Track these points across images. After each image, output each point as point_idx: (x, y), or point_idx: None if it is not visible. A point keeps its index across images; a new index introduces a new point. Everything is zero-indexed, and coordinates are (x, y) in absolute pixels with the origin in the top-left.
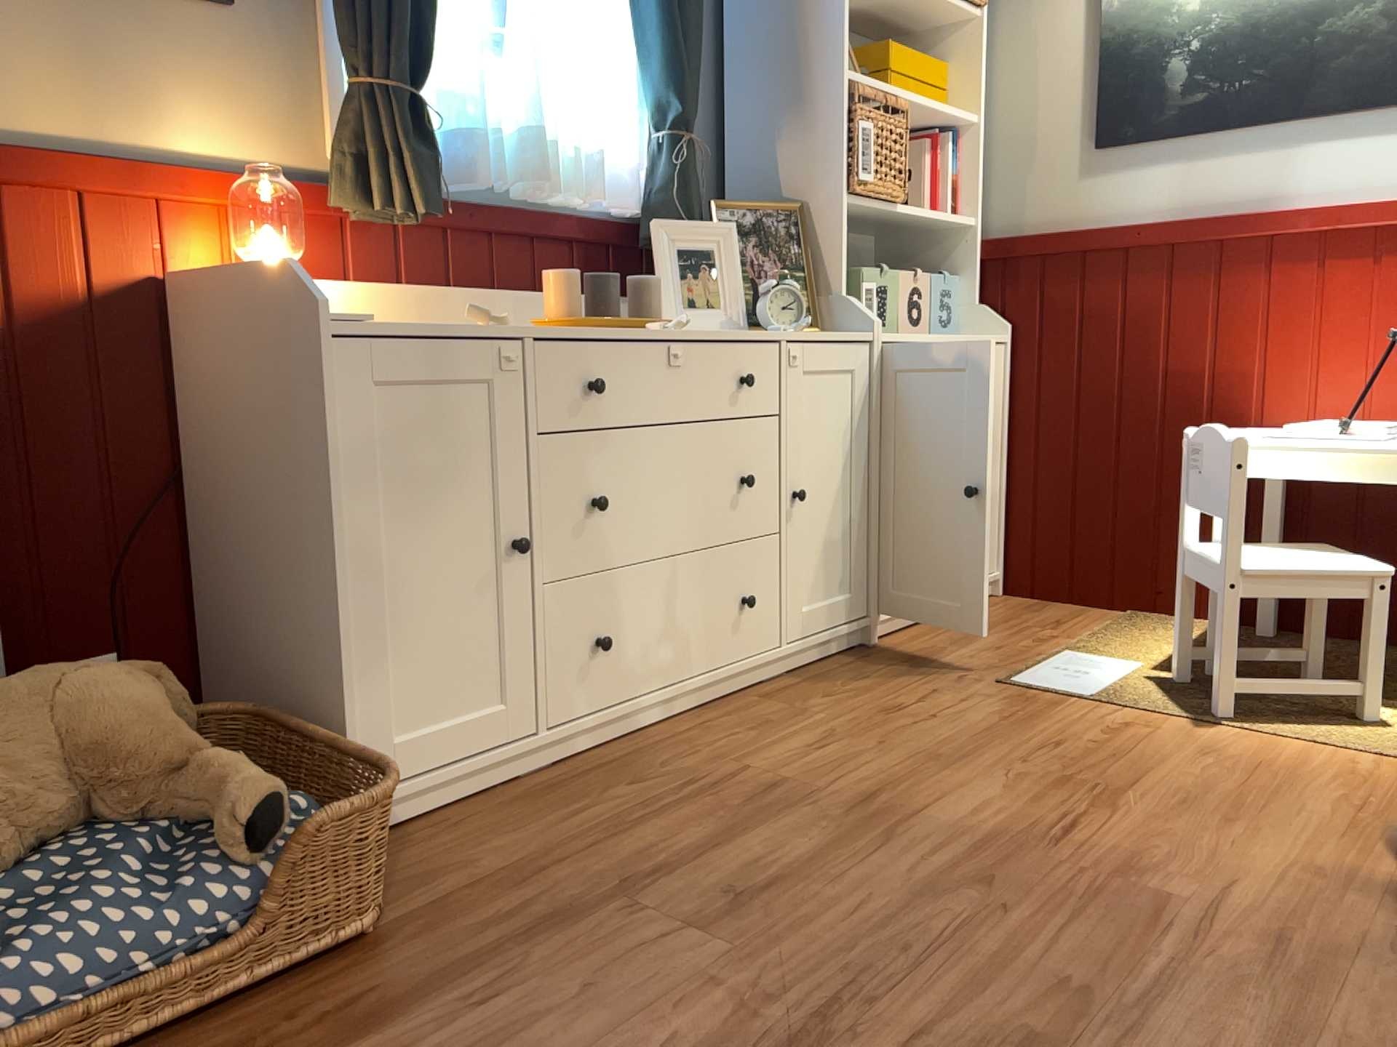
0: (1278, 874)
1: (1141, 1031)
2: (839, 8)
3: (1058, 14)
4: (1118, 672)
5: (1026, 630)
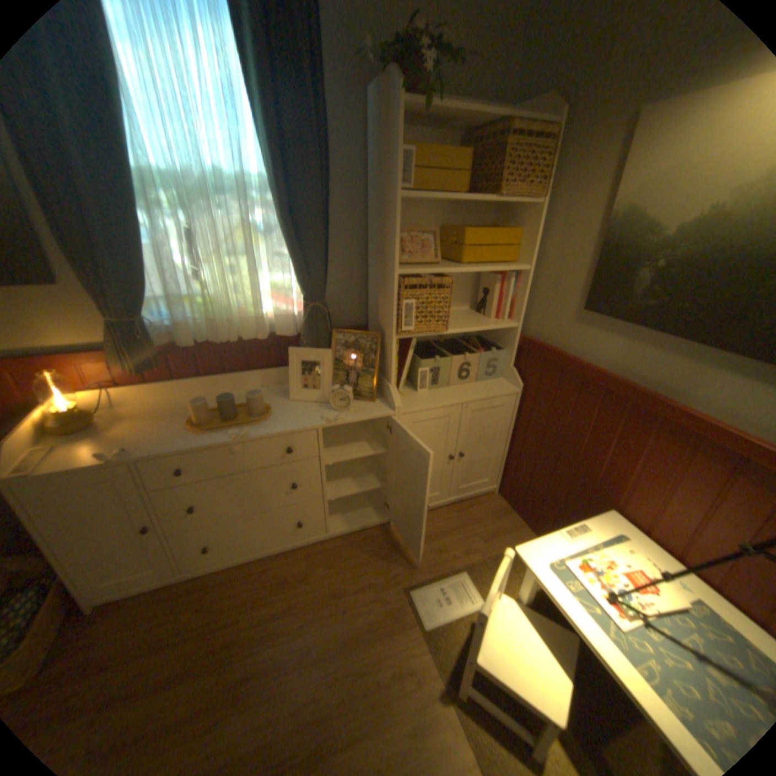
0: None
1: None
2: (395, 232)
3: (591, 207)
4: (465, 610)
5: (472, 538)
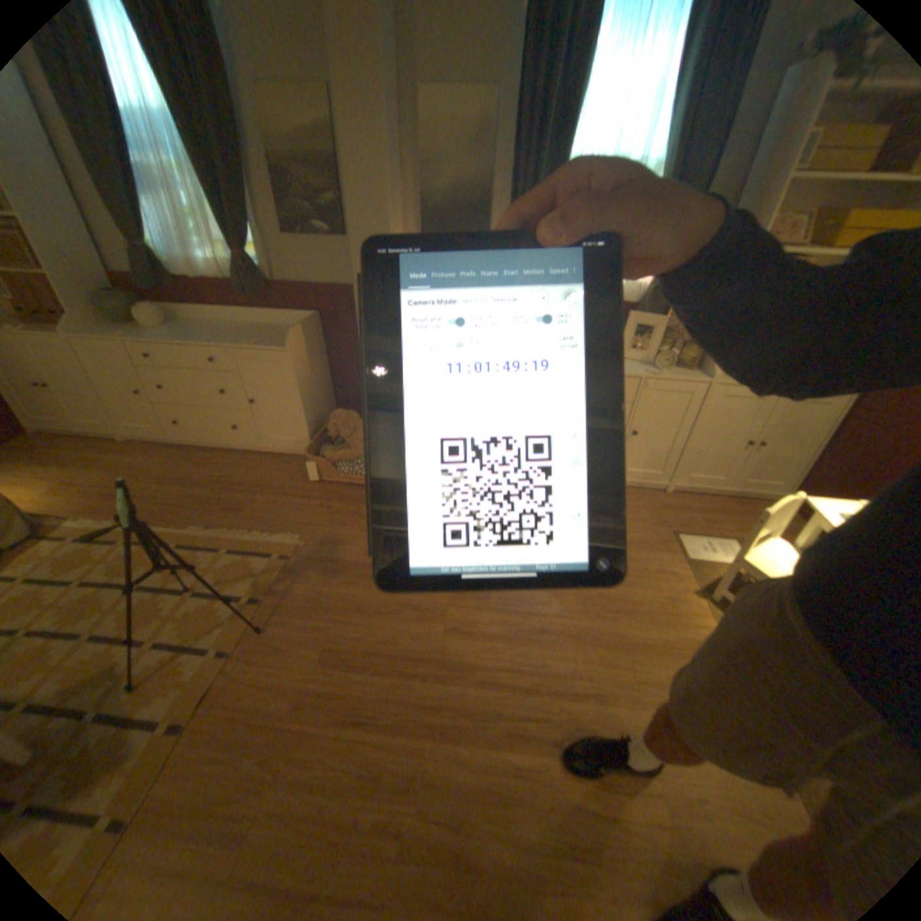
0: (588, 628)
1: (482, 610)
2: (771, 211)
3: None
4: (729, 560)
5: (747, 524)
